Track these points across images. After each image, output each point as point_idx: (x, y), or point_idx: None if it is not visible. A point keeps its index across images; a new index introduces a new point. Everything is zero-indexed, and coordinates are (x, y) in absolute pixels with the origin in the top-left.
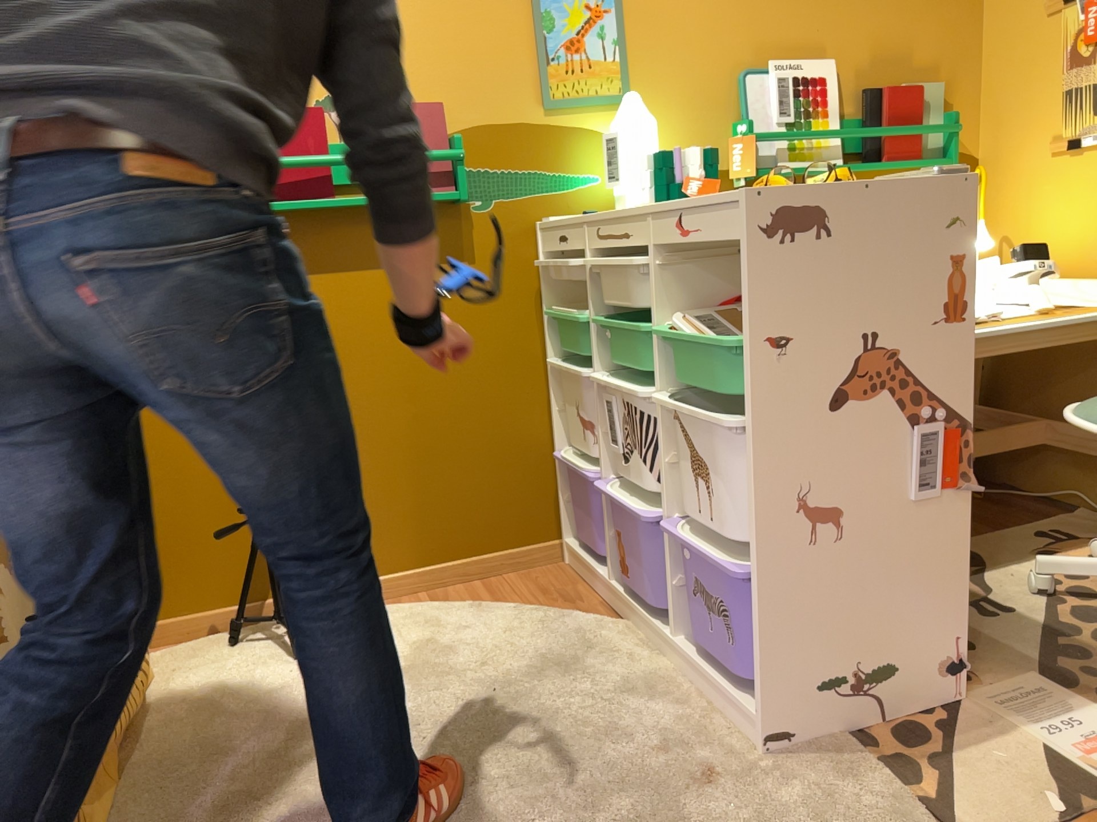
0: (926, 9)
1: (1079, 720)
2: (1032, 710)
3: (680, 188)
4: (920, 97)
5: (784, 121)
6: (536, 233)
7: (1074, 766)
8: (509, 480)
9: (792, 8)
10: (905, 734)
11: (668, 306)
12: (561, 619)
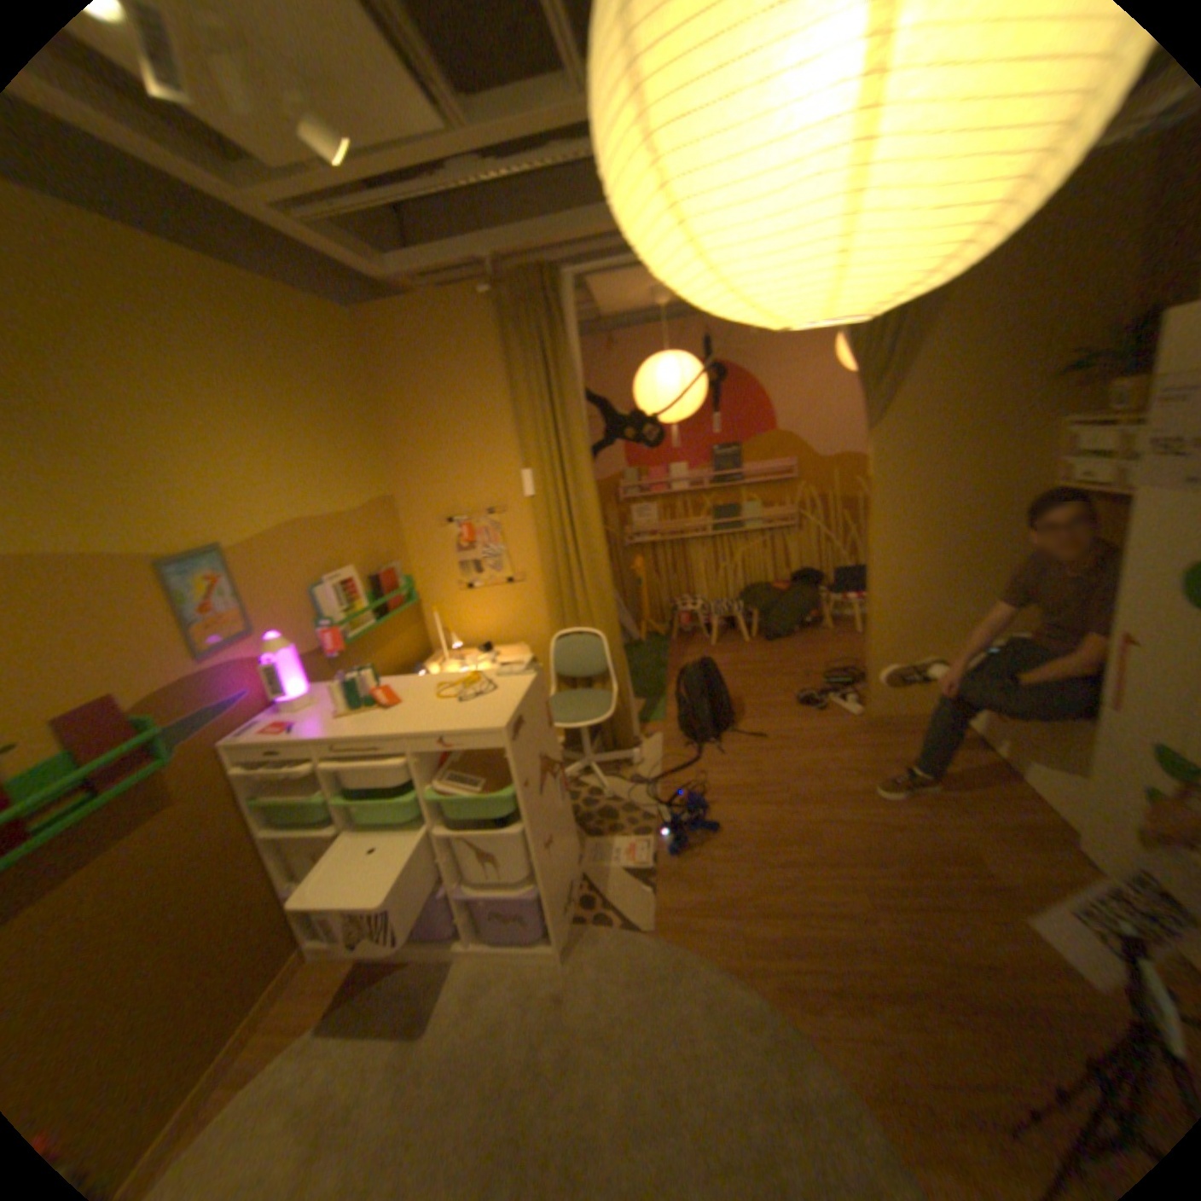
0: (381, 524)
1: (616, 846)
2: (602, 853)
3: (364, 696)
4: (397, 573)
5: (345, 609)
6: (220, 753)
7: (633, 866)
8: (253, 941)
9: (325, 541)
10: (584, 902)
11: (424, 779)
12: (371, 1000)
